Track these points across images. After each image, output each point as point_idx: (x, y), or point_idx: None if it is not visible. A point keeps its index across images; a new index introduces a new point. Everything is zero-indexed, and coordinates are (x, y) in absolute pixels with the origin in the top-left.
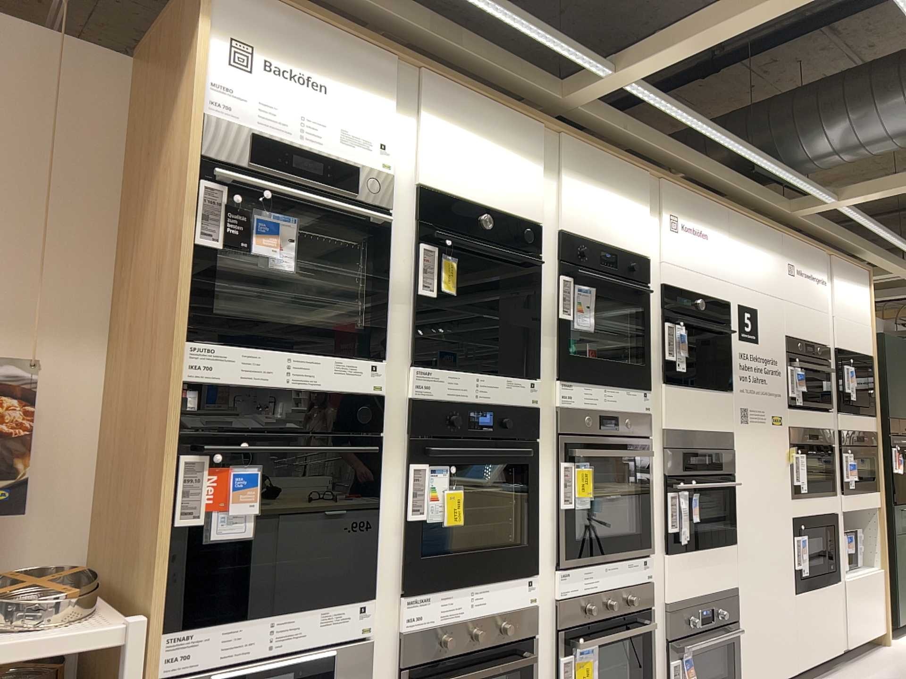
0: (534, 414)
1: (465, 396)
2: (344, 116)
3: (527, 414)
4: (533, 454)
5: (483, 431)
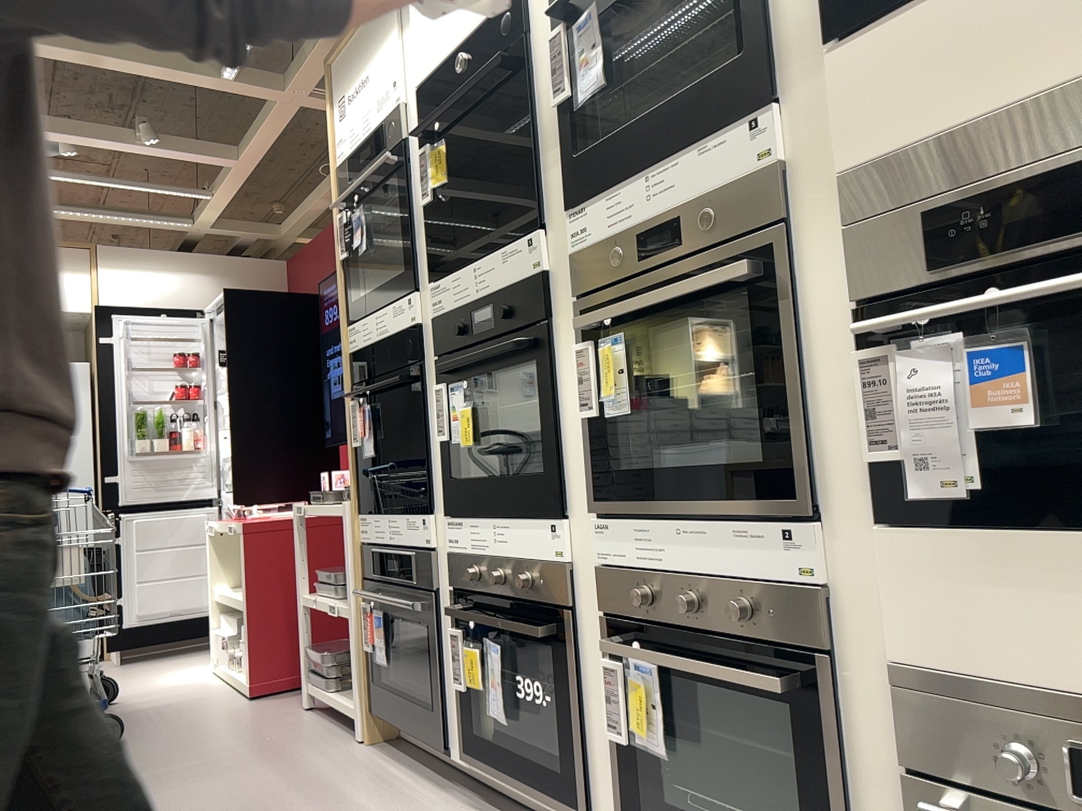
0: (539, 285)
1: (466, 297)
2: (372, 84)
3: (530, 288)
4: (545, 347)
5: (485, 332)
